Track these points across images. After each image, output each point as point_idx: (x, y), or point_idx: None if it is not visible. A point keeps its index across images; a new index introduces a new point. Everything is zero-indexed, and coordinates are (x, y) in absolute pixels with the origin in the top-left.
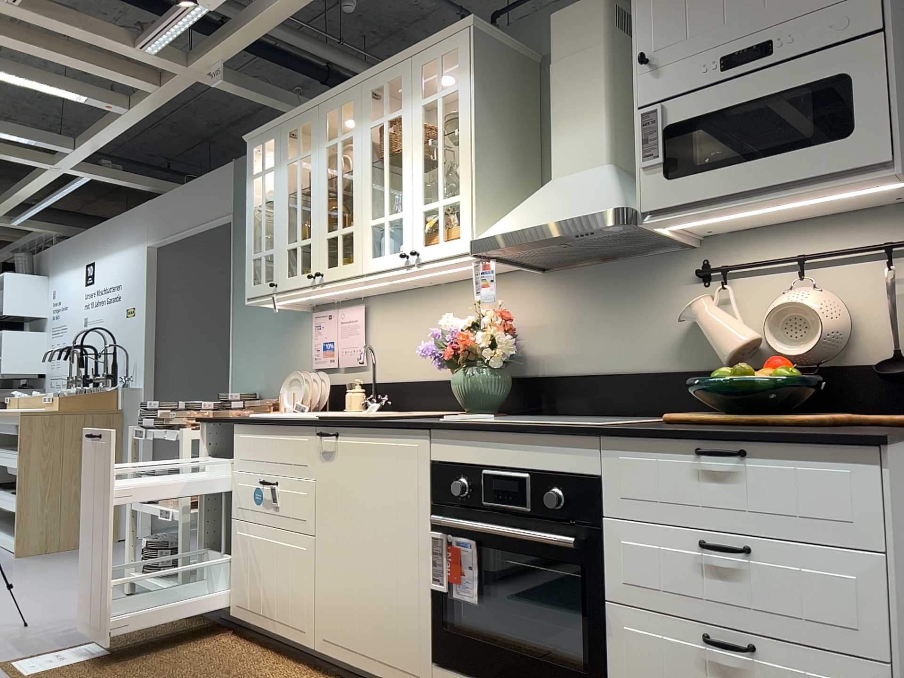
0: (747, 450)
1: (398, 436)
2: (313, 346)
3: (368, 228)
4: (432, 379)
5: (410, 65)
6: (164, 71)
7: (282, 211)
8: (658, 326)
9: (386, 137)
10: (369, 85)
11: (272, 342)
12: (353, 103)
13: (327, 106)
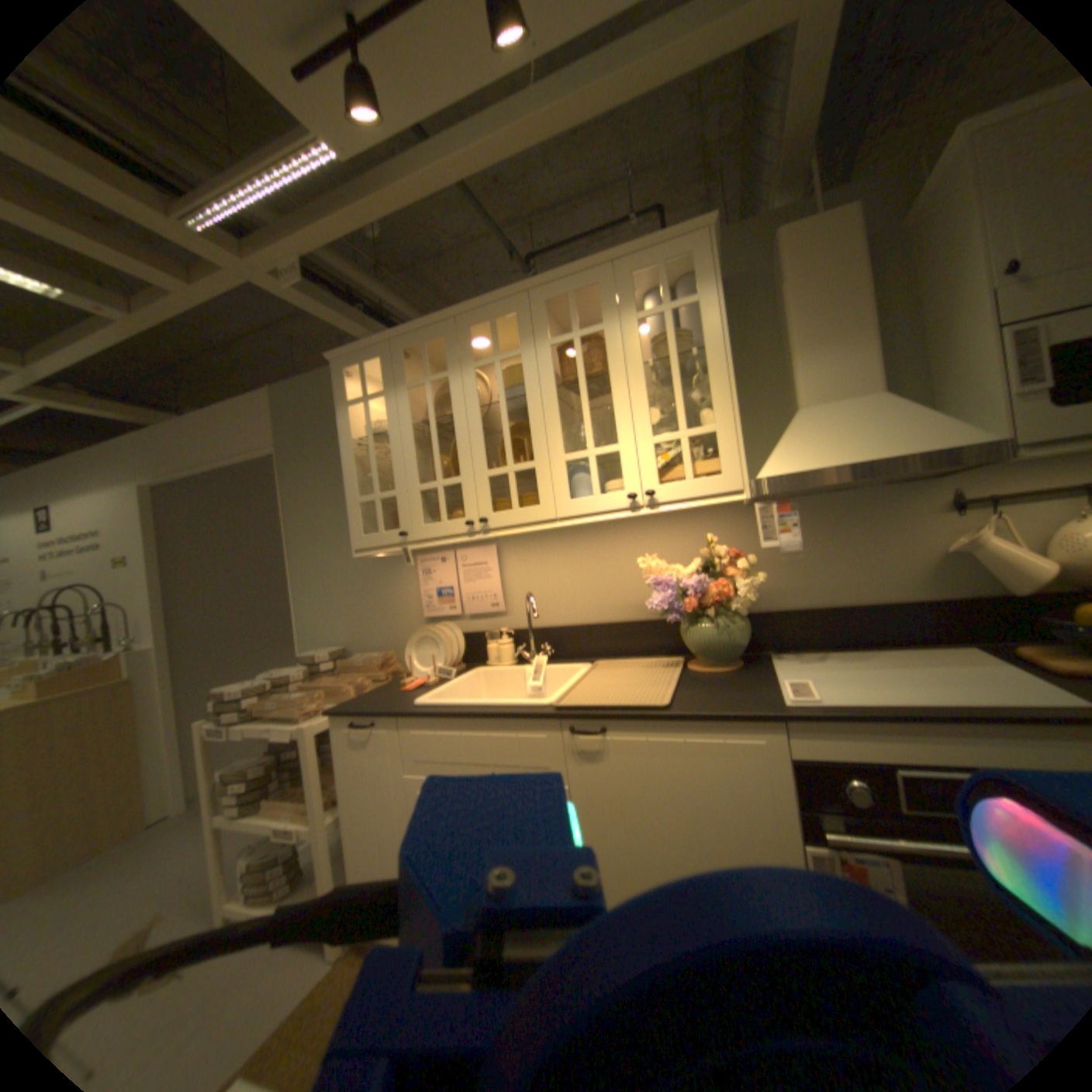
0: None
1: (726, 729)
2: (423, 593)
3: (562, 464)
4: (604, 621)
5: (611, 267)
6: (202, 256)
7: (404, 444)
8: (905, 556)
9: (579, 355)
10: (541, 291)
11: (355, 590)
12: (516, 313)
13: (470, 316)
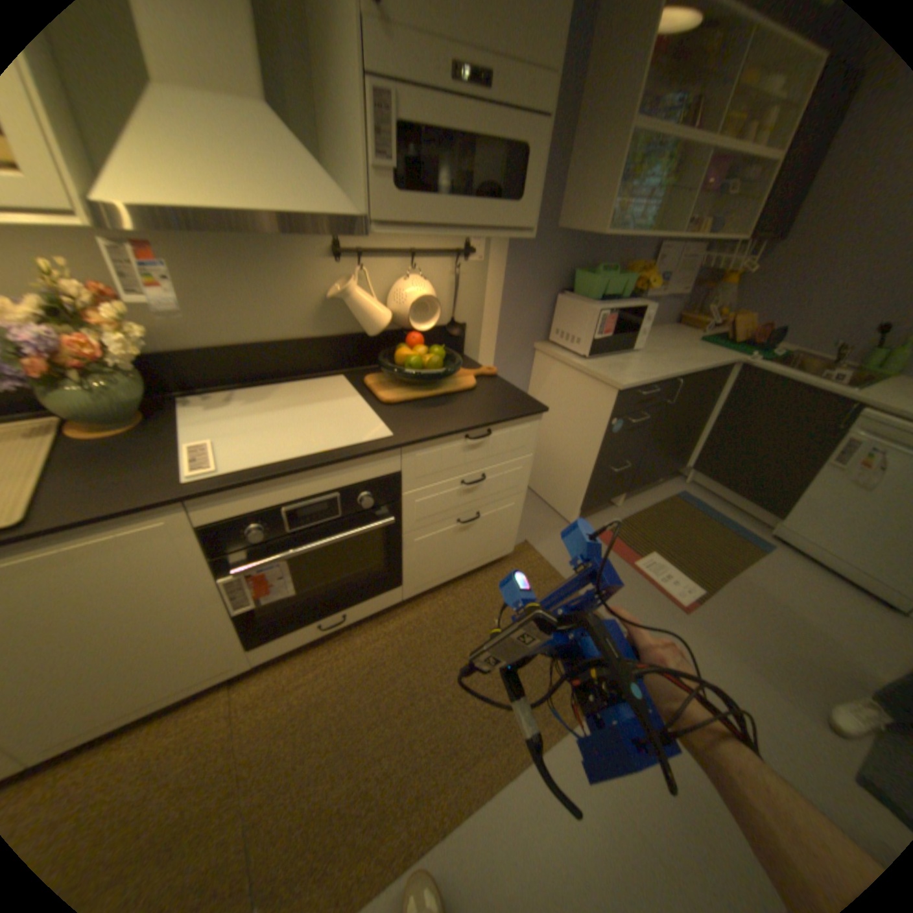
0: (491, 430)
1: (117, 525)
2: None
3: None
4: None
5: None
6: None
7: None
8: (296, 298)
9: None
10: None
11: None
12: None
13: None
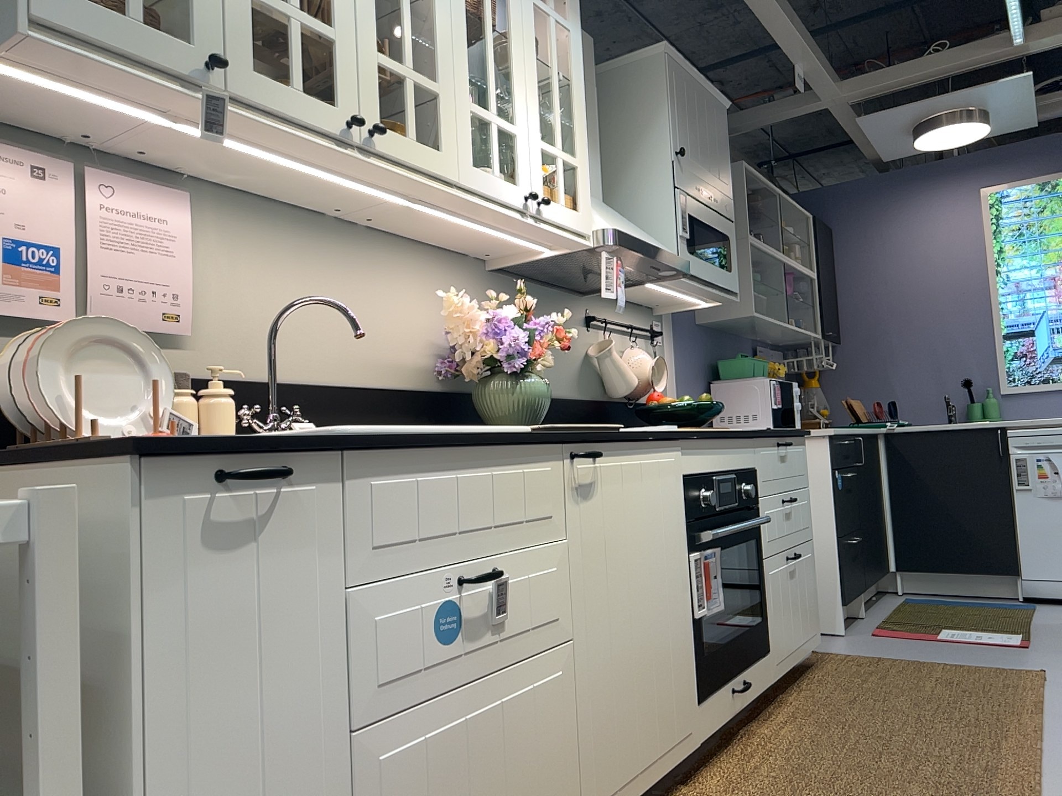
0: (788, 442)
1: (660, 449)
2: None
3: (468, 113)
4: (351, 384)
5: None
6: None
7: None
8: (569, 357)
9: None
10: None
11: None
12: None
13: None
